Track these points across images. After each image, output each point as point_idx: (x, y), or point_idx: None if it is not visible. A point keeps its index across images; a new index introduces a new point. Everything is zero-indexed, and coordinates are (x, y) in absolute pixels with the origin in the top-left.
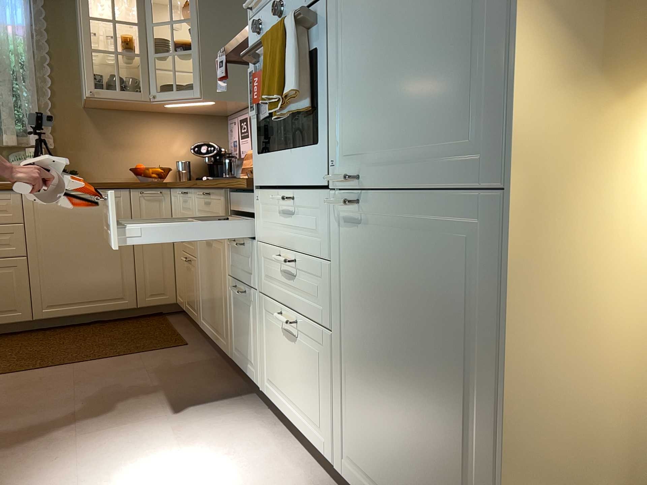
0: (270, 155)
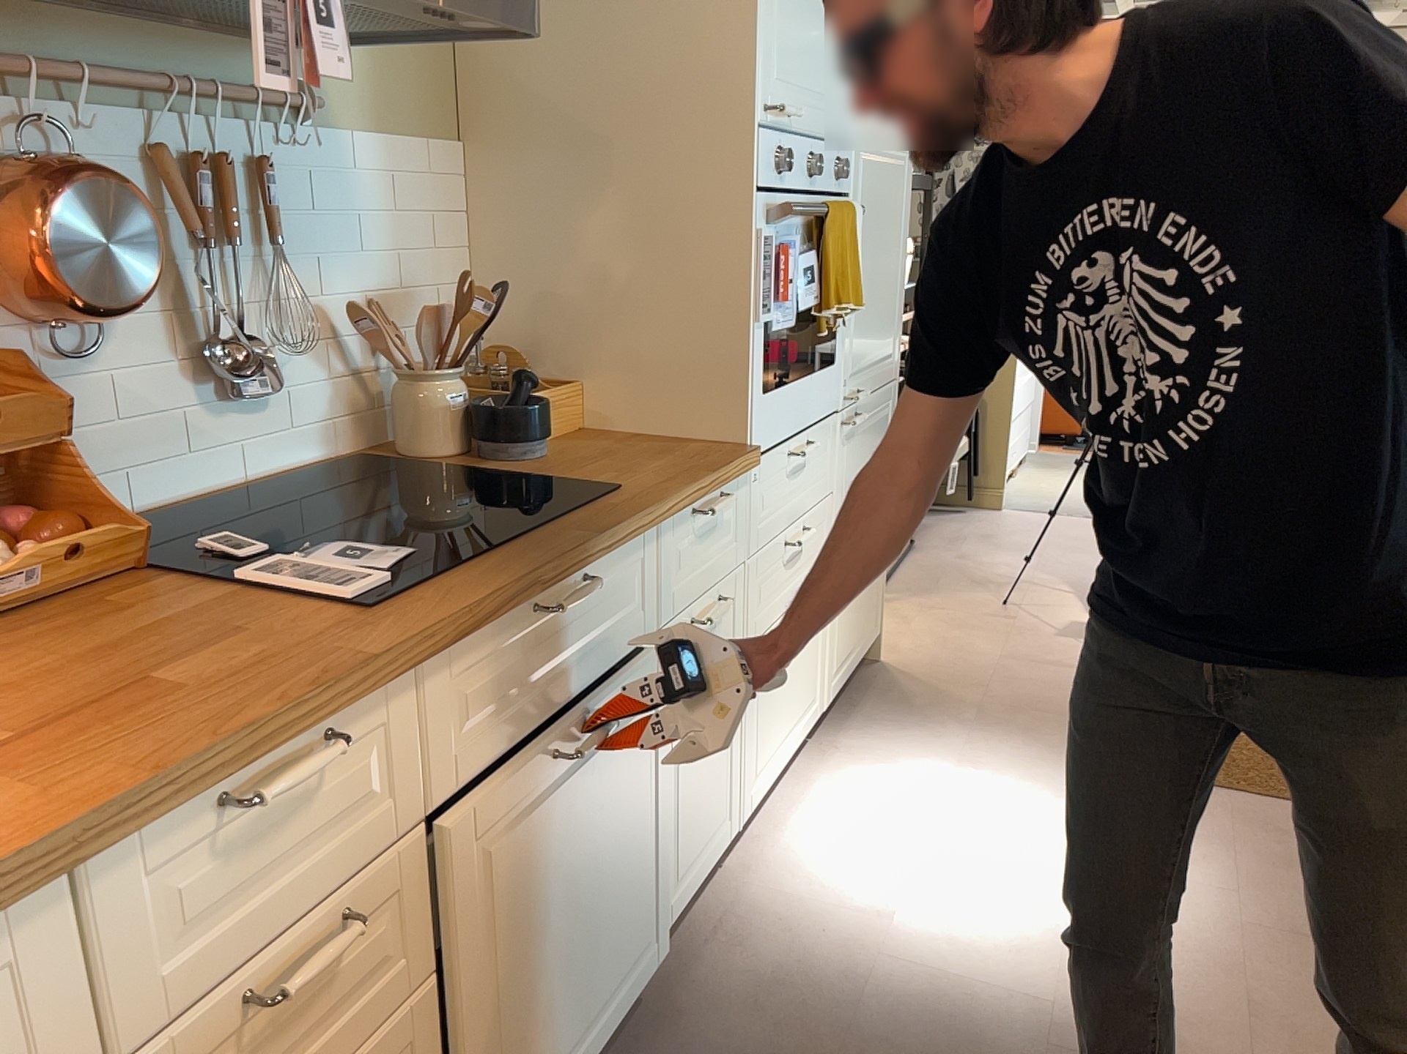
0: (780, 390)
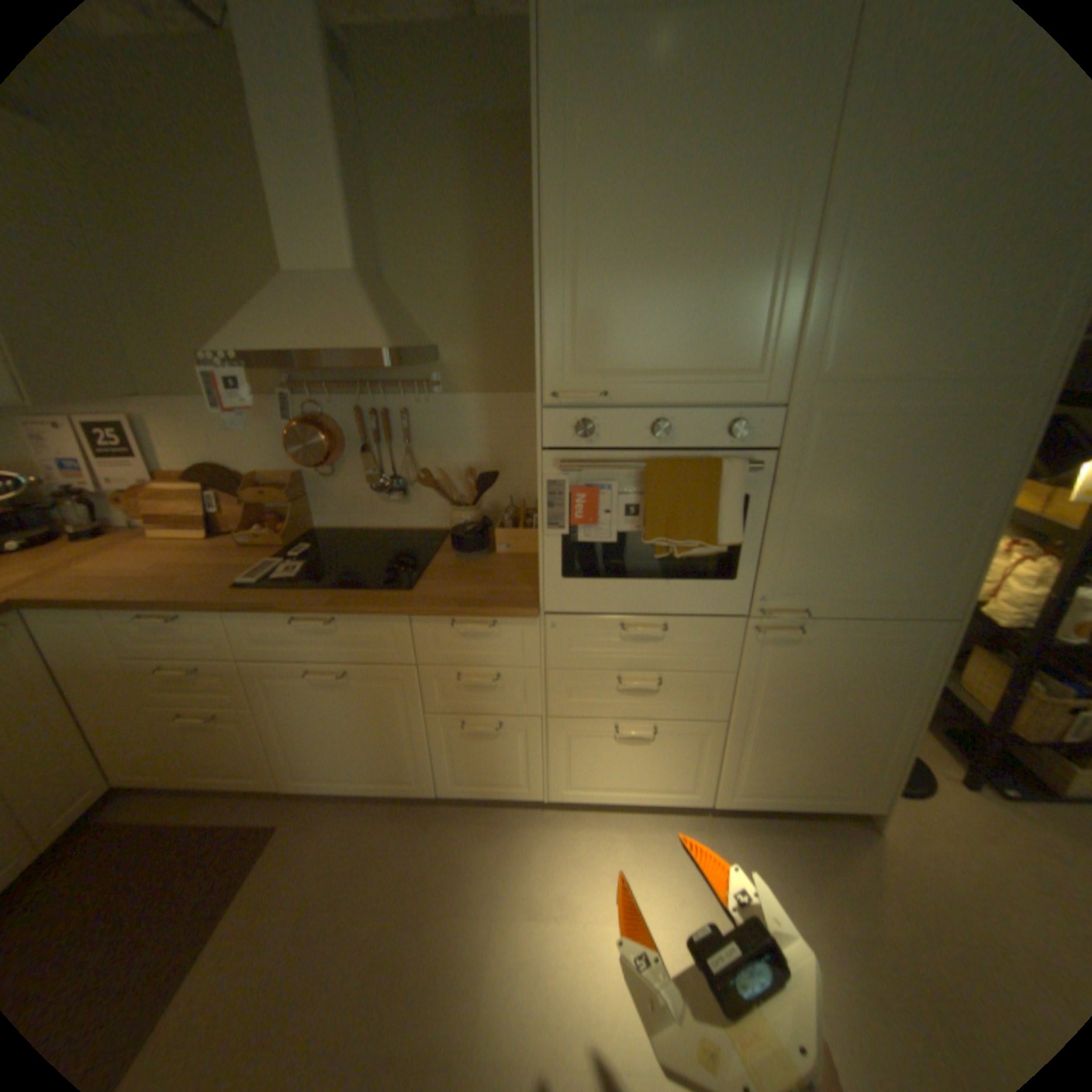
0: (597, 581)
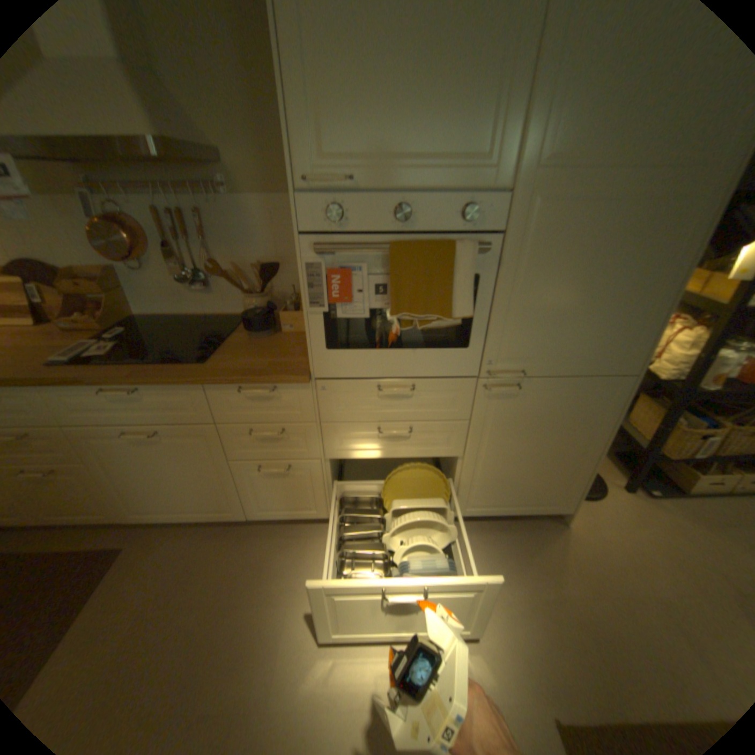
0: (356, 351)
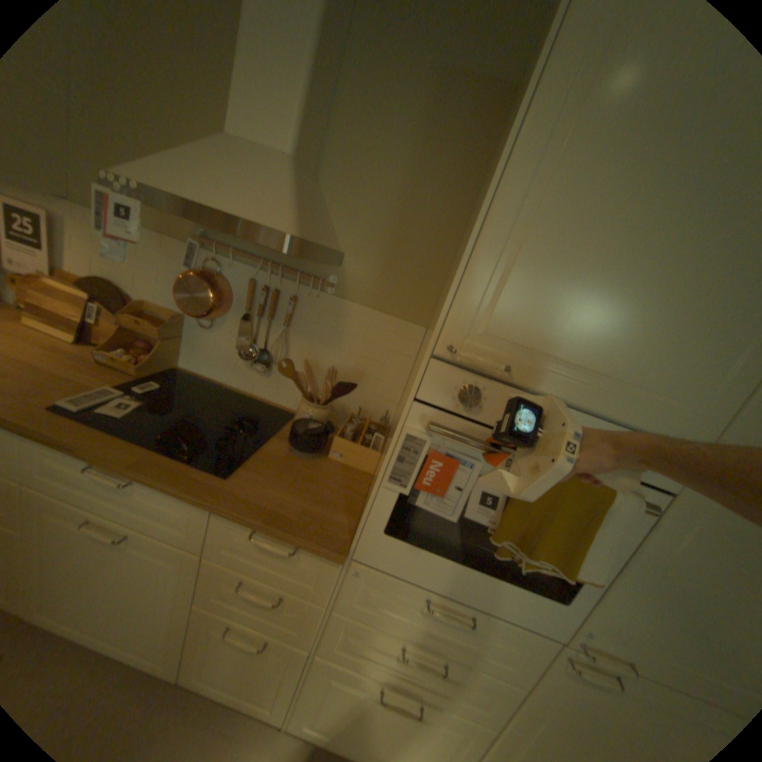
0: (421, 551)
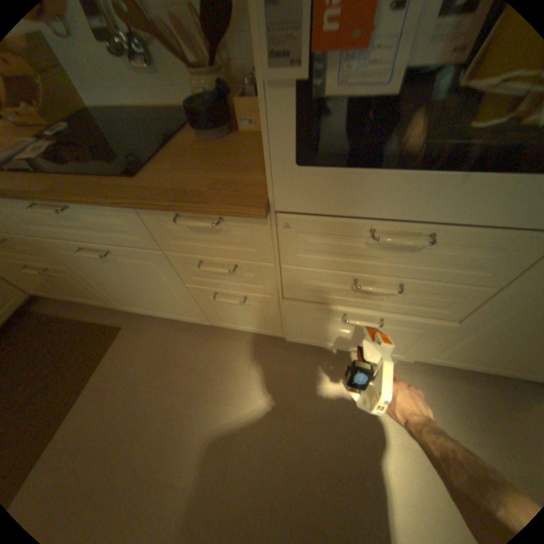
0: (351, 169)
